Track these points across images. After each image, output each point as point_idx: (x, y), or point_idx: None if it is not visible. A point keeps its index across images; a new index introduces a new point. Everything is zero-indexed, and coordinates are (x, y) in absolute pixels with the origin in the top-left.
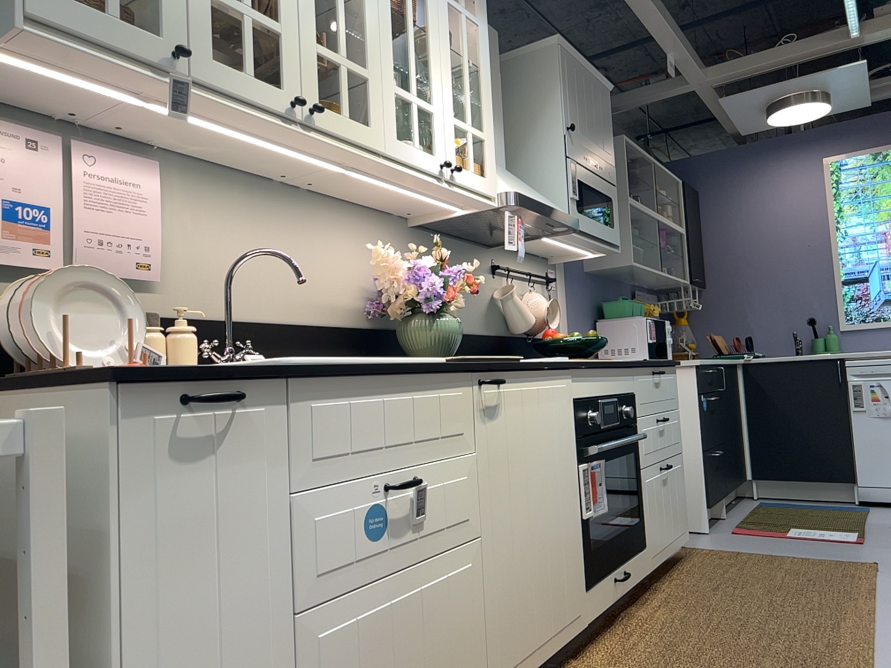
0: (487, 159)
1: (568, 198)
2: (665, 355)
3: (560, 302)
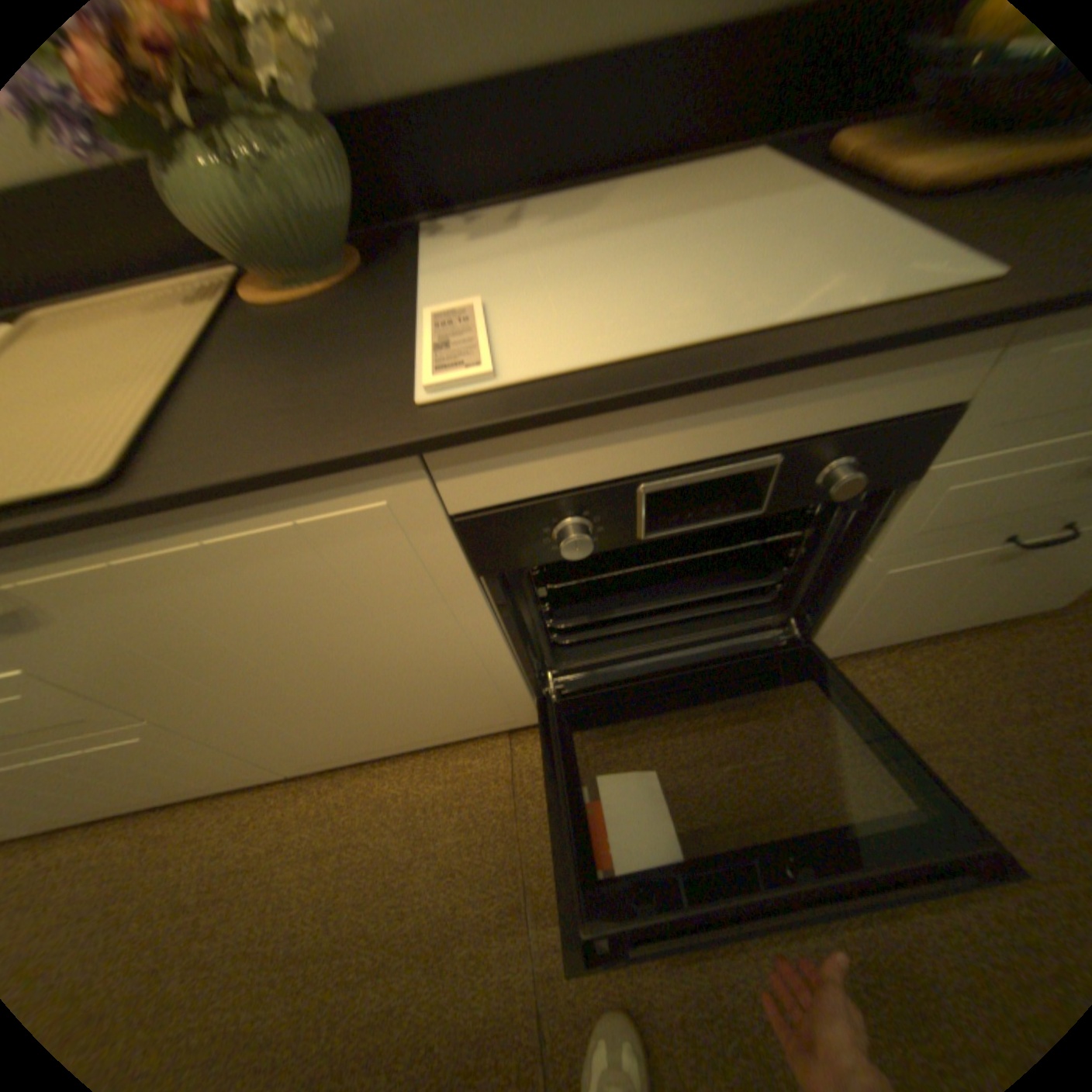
0: None
1: None
2: None
3: None
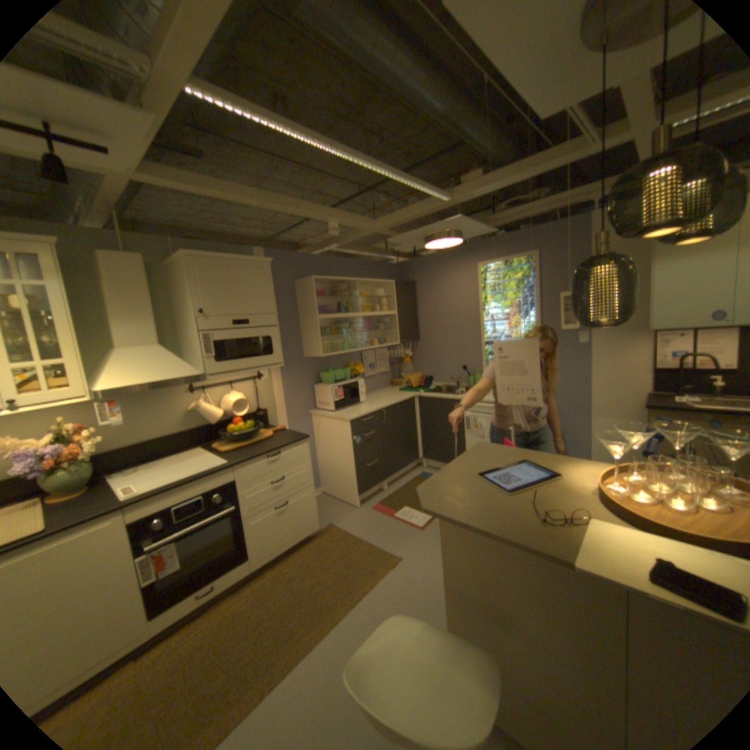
0: (70, 374)
1: (202, 357)
2: (356, 401)
3: (272, 384)
